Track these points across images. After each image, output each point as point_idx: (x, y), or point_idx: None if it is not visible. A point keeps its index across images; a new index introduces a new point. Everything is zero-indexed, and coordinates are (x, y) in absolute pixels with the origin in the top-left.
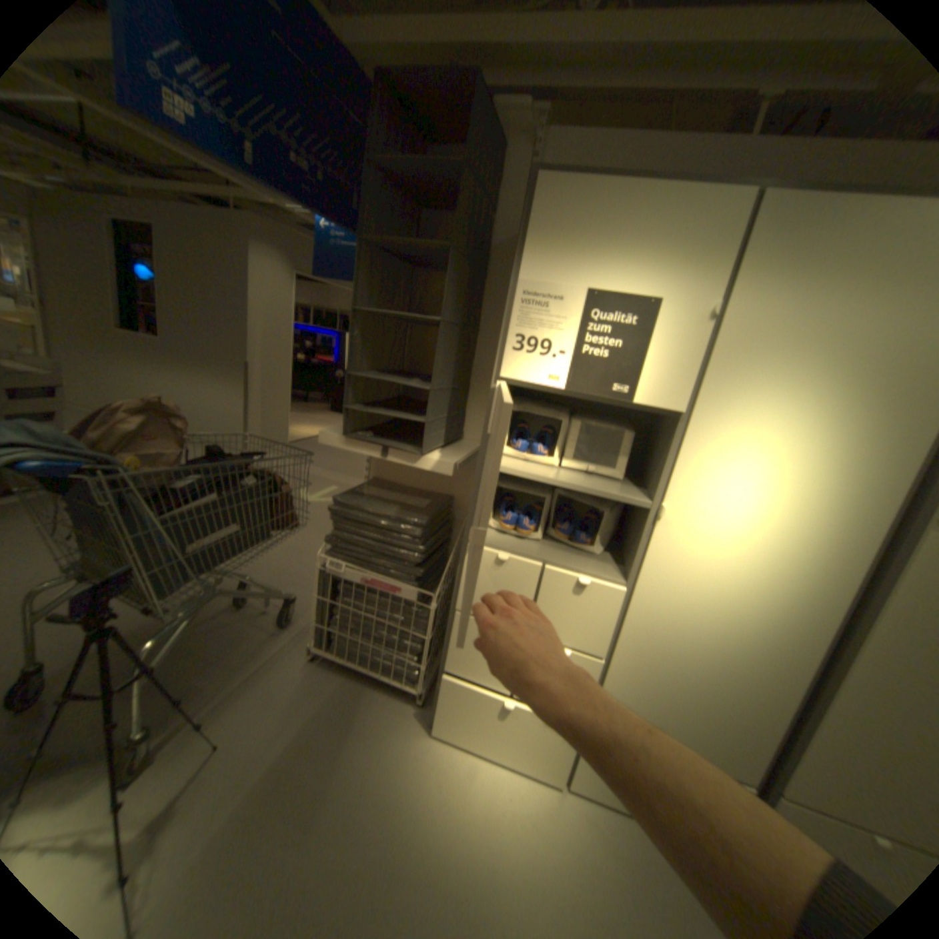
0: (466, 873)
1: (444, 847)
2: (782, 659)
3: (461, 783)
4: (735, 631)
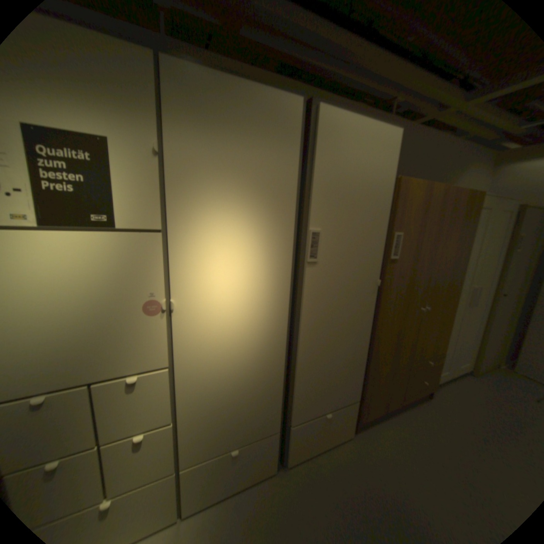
0: None
1: None
2: (269, 361)
3: None
4: (242, 358)
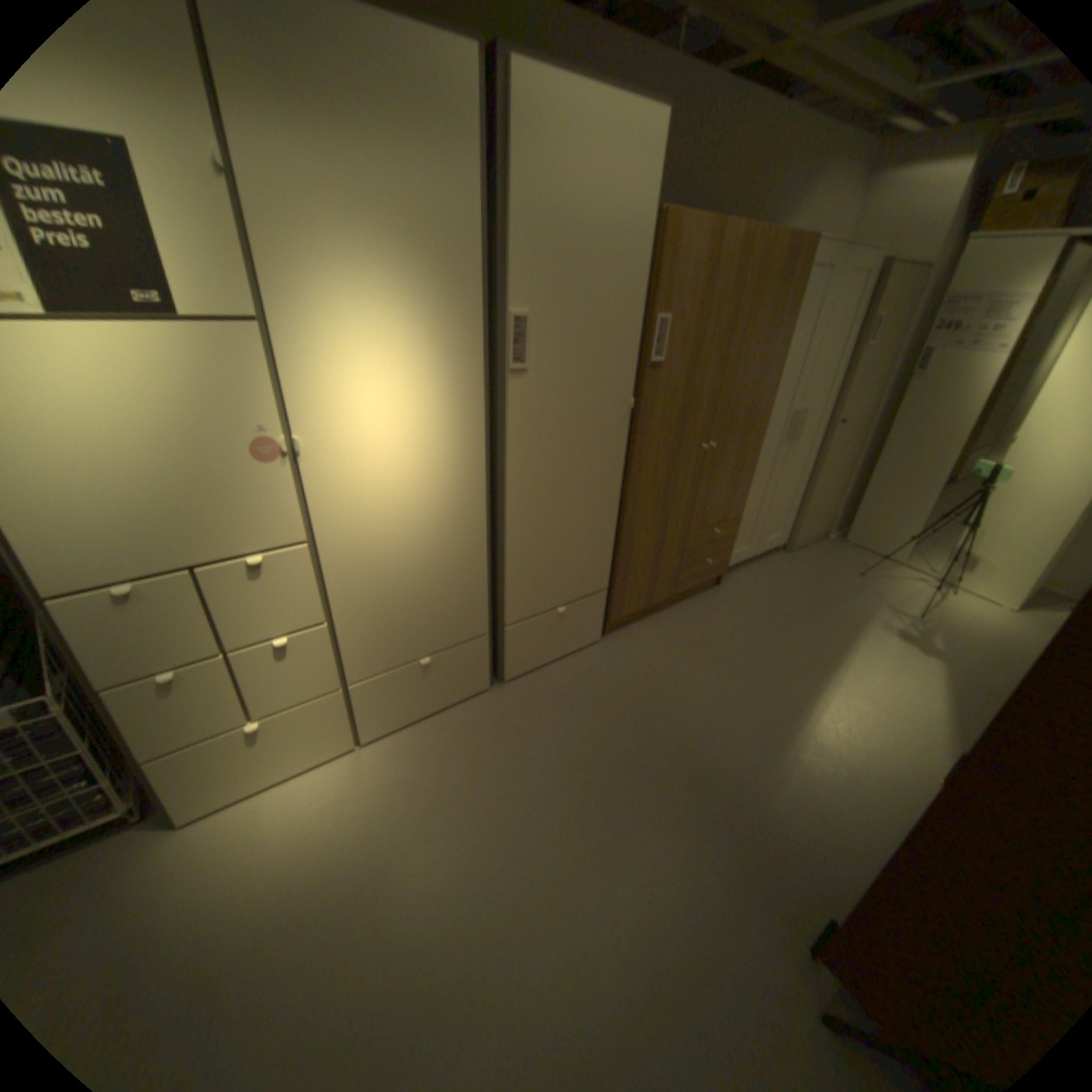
0: (293, 898)
1: (257, 904)
2: (461, 532)
3: (244, 841)
4: (420, 529)
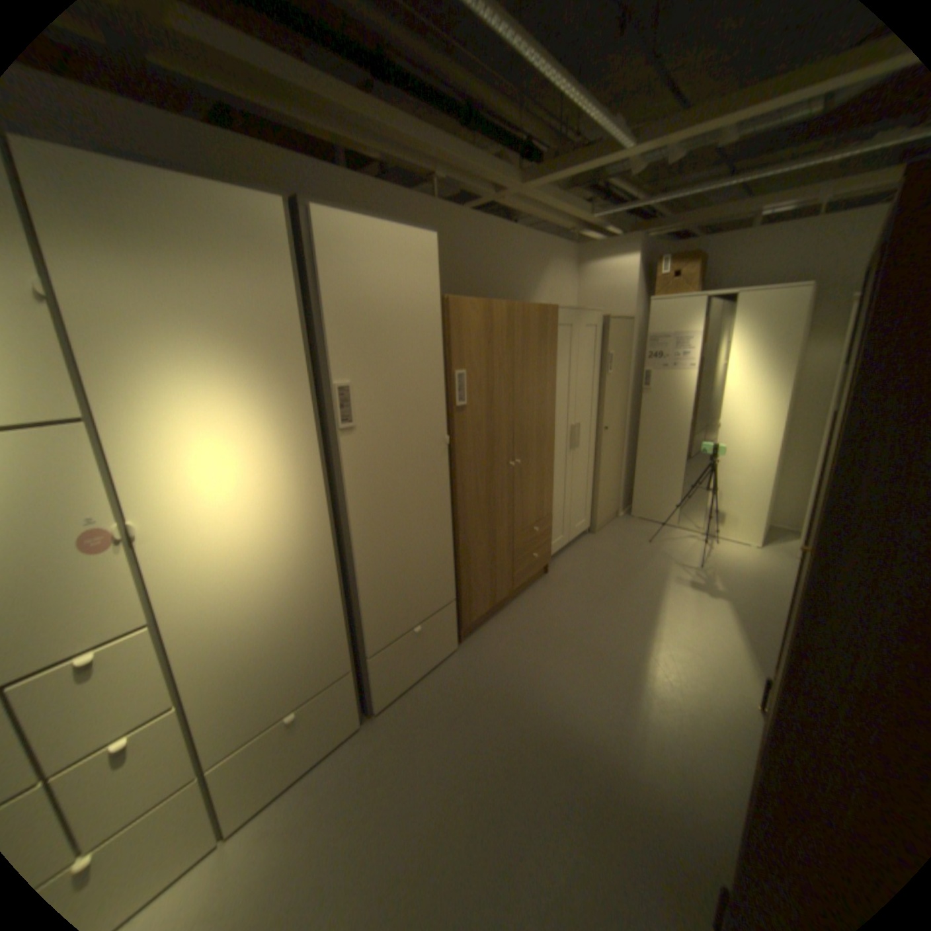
0: None
1: None
2: (311, 578)
3: None
4: (269, 584)
